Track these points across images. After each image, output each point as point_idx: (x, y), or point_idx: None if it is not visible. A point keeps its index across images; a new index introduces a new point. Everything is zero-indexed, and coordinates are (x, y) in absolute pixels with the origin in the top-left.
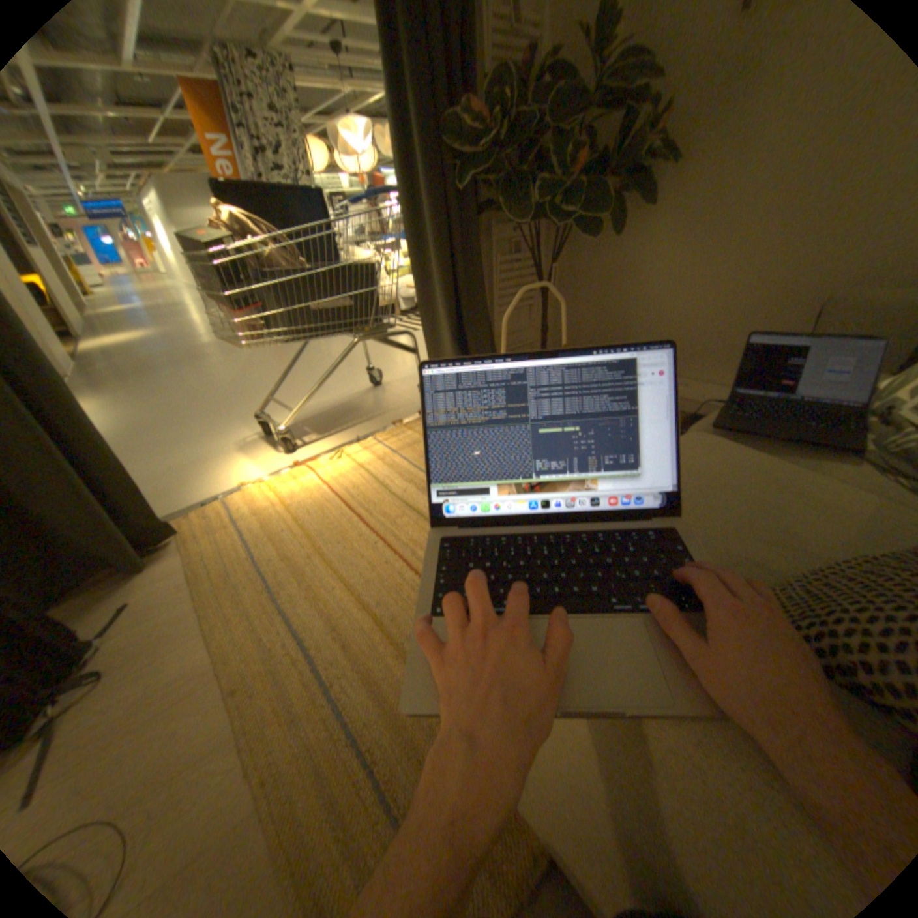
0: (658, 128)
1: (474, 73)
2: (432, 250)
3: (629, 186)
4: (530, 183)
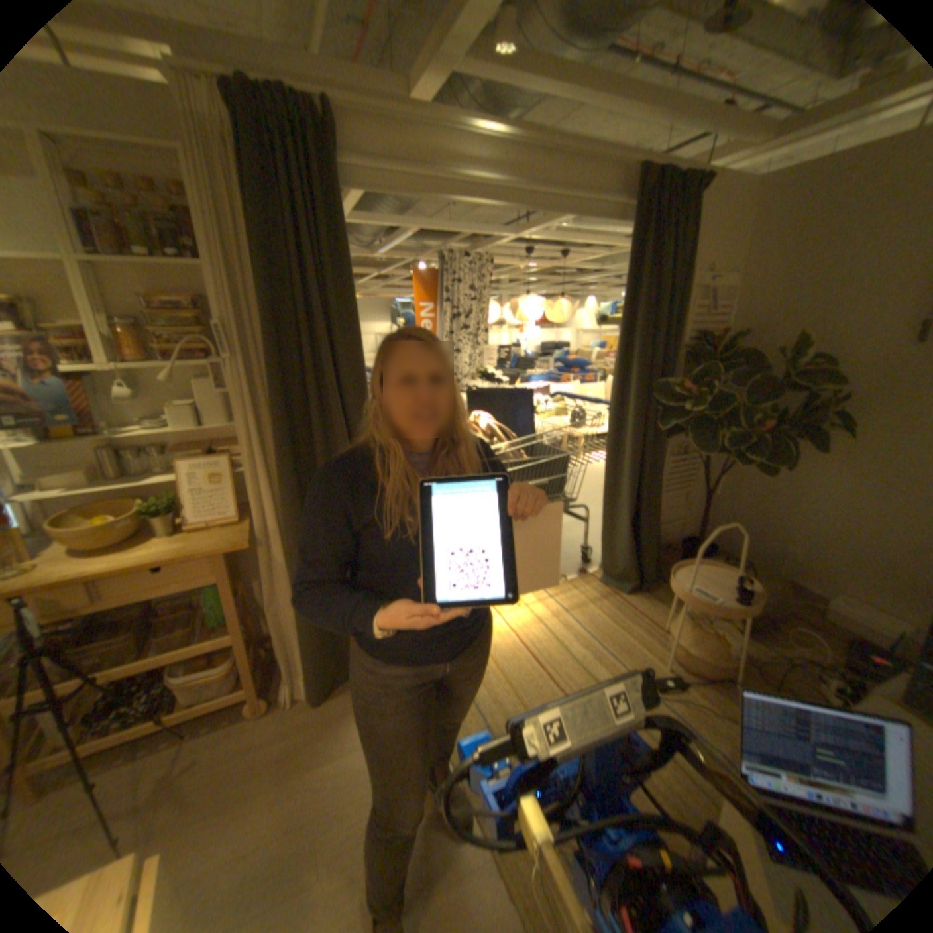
0: (840, 408)
1: (681, 346)
2: (628, 462)
3: (808, 439)
4: (721, 430)
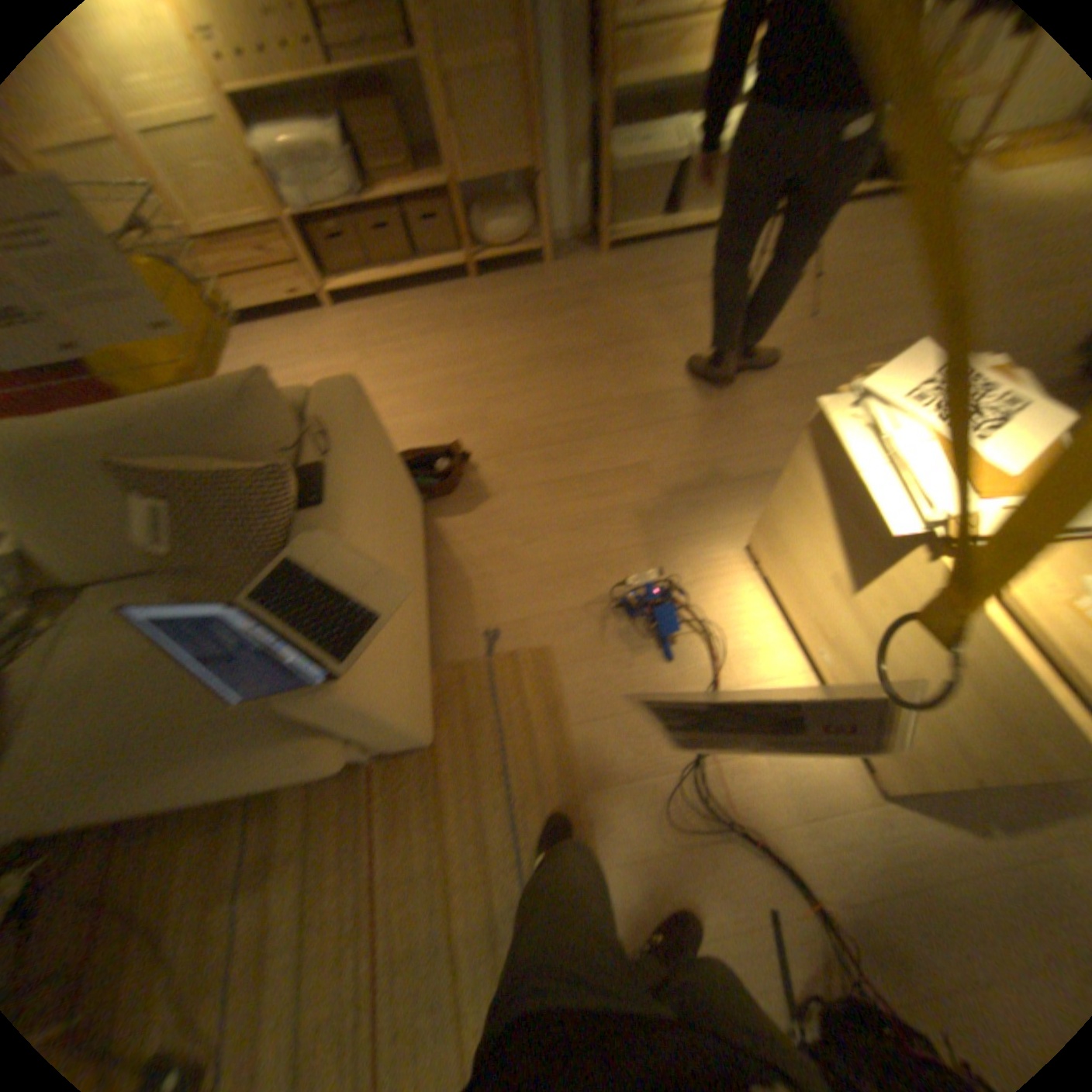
0: None
1: None
2: None
3: None
4: None
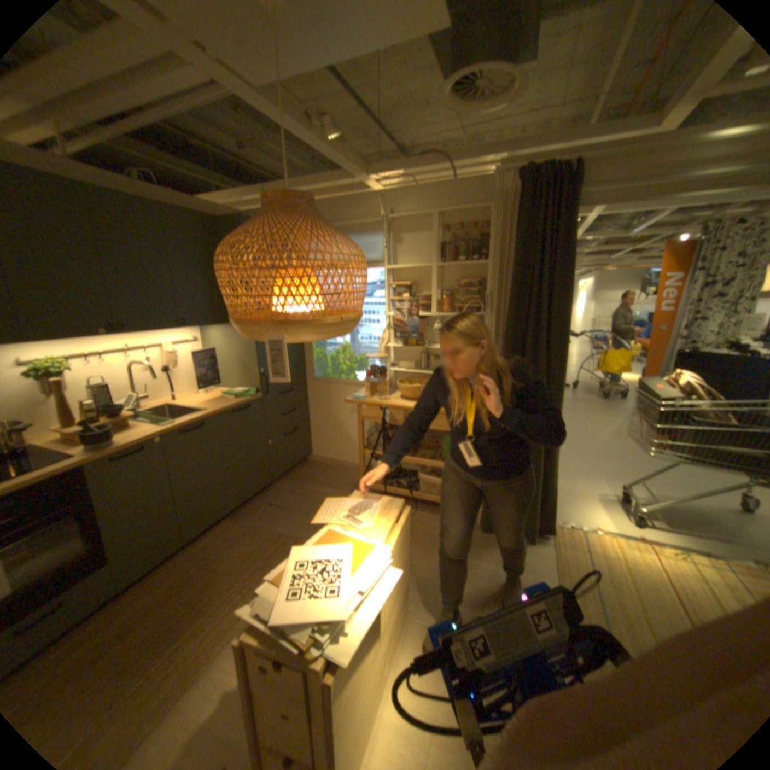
0: None
1: None
2: None
3: None
4: None
